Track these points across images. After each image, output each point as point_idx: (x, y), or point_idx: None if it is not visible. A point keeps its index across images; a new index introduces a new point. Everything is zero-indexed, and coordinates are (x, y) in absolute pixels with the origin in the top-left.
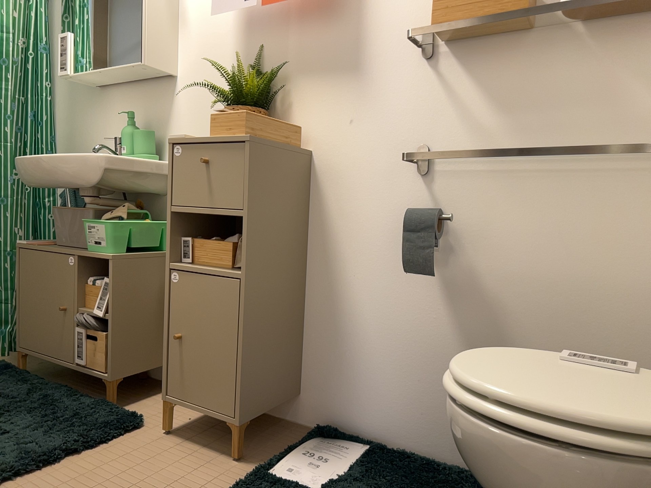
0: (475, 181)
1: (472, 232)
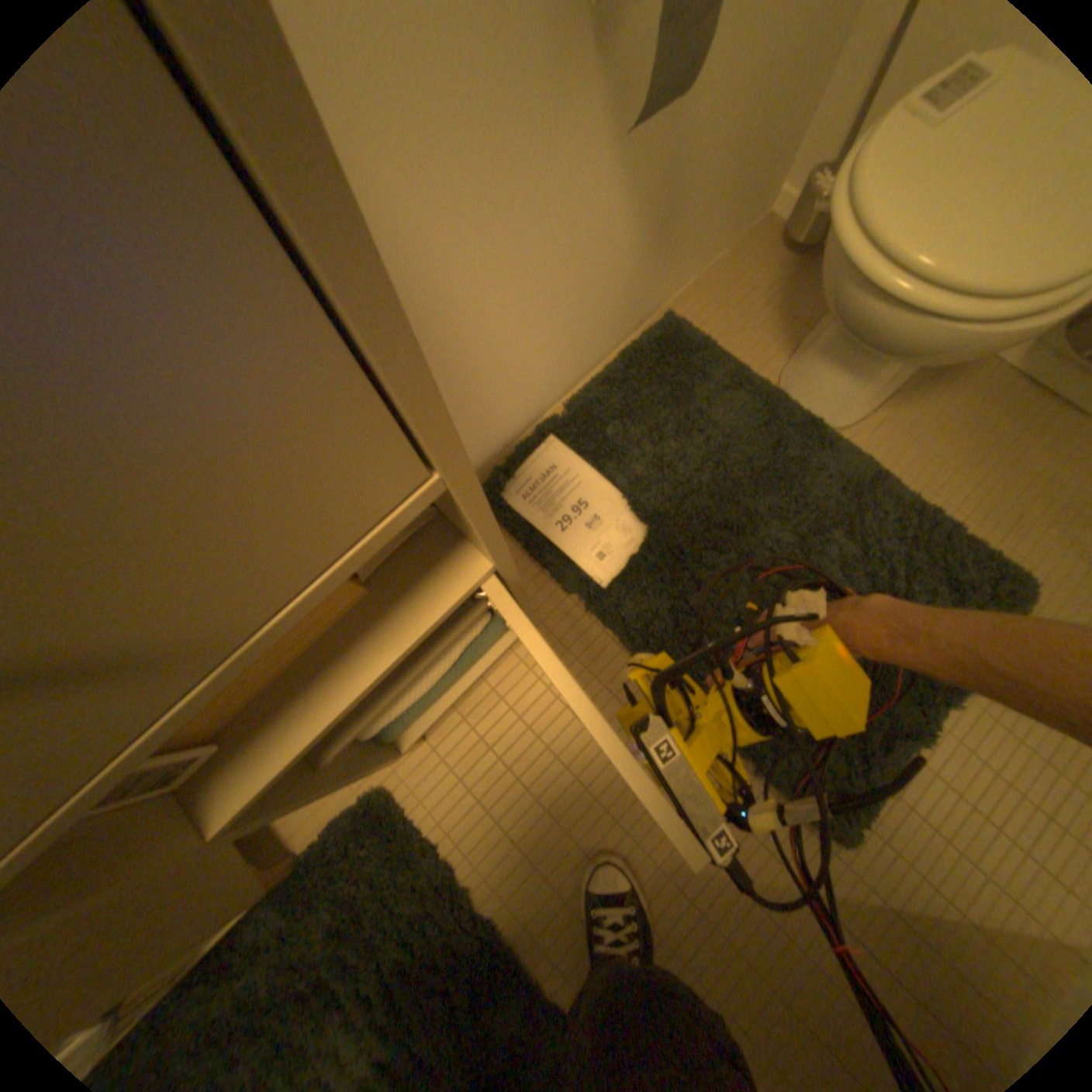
0: None
1: None
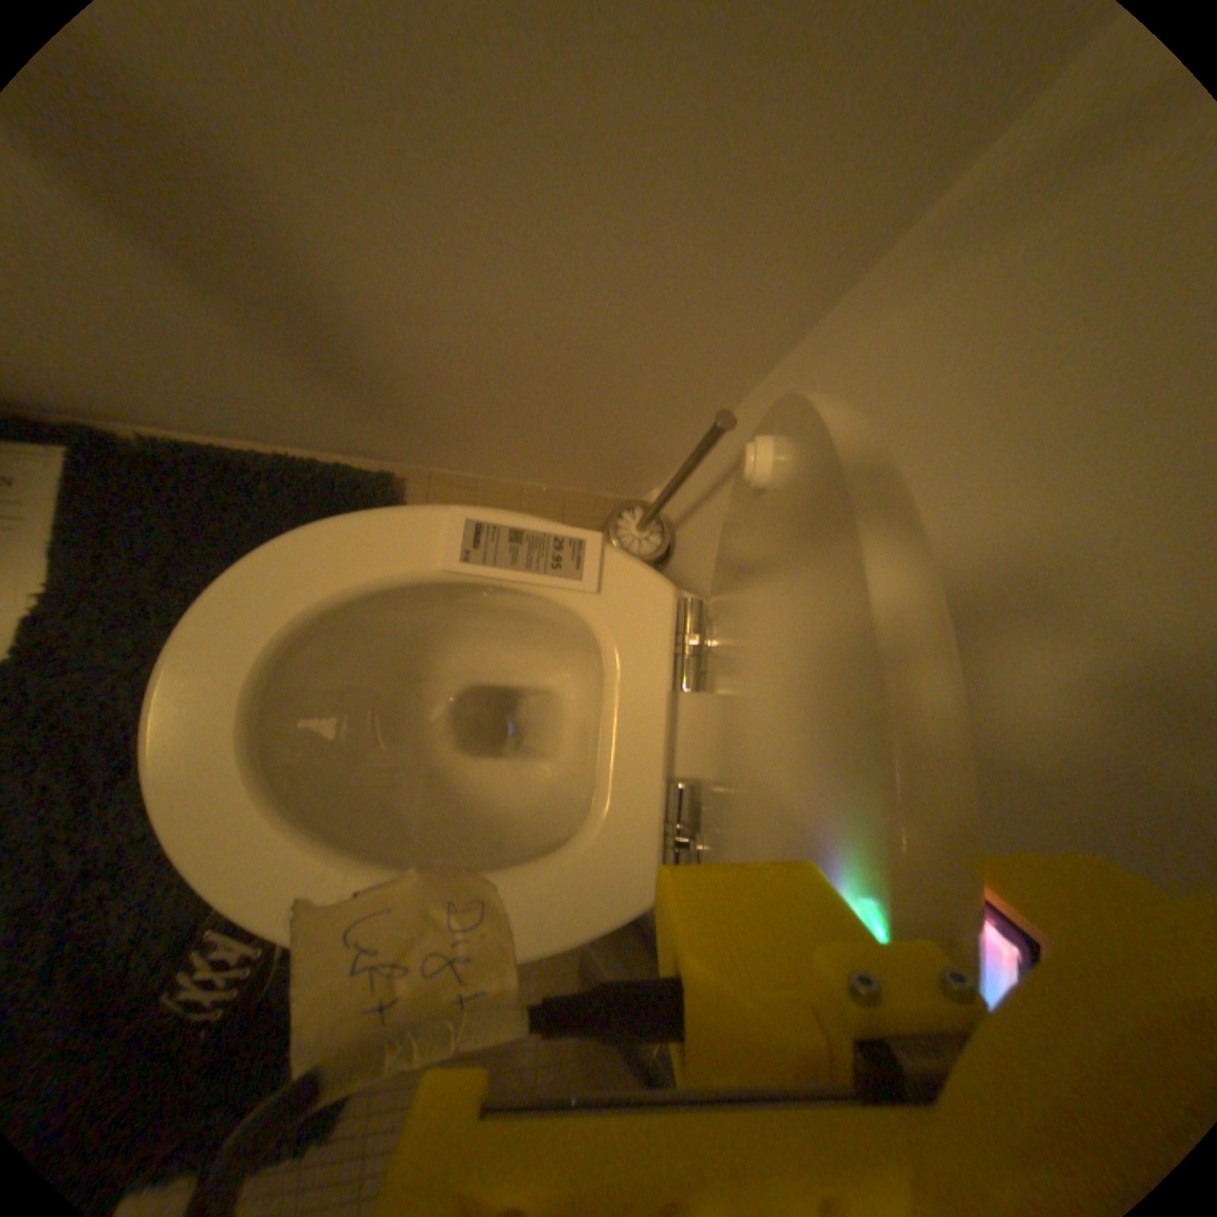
0: None
1: None
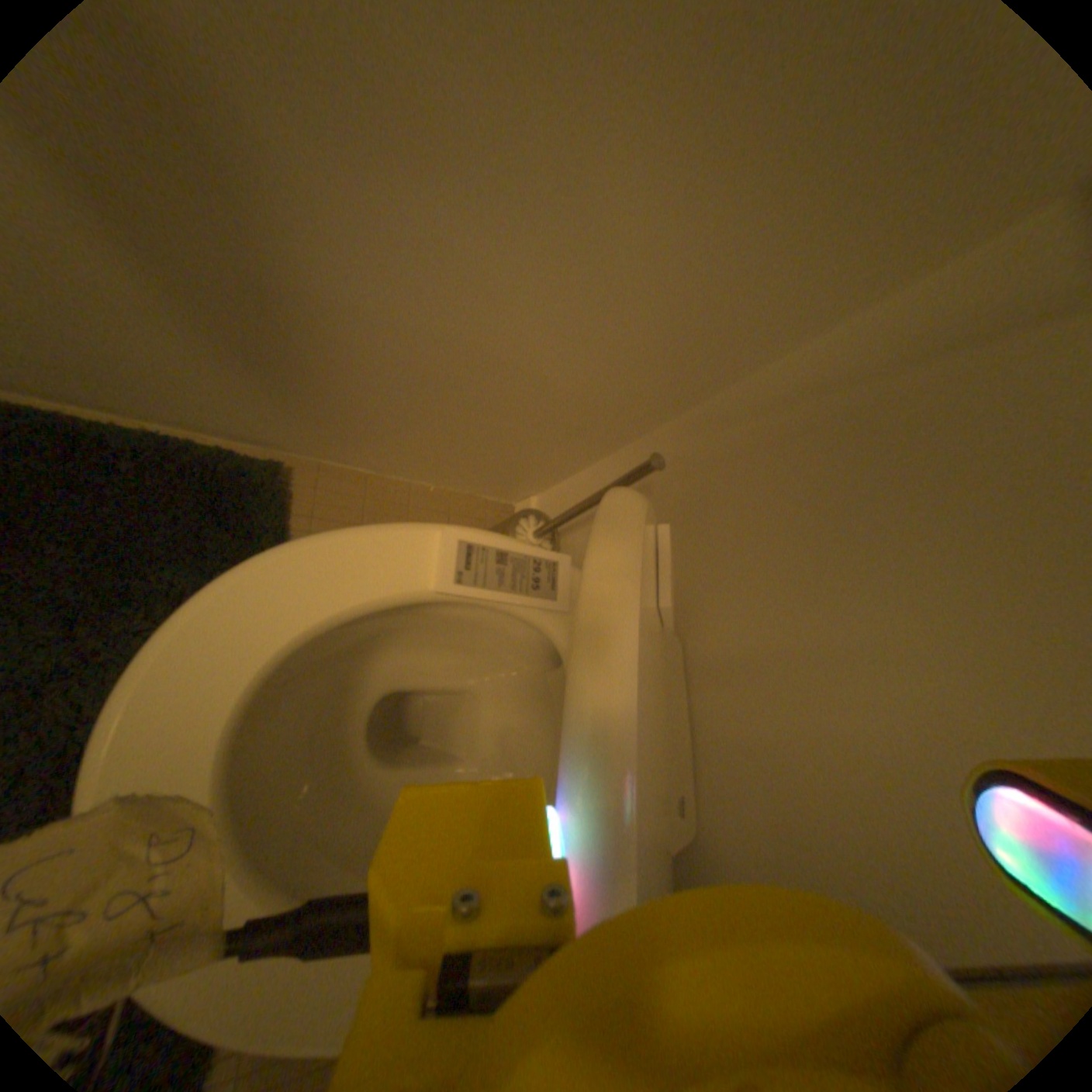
0: None
1: None
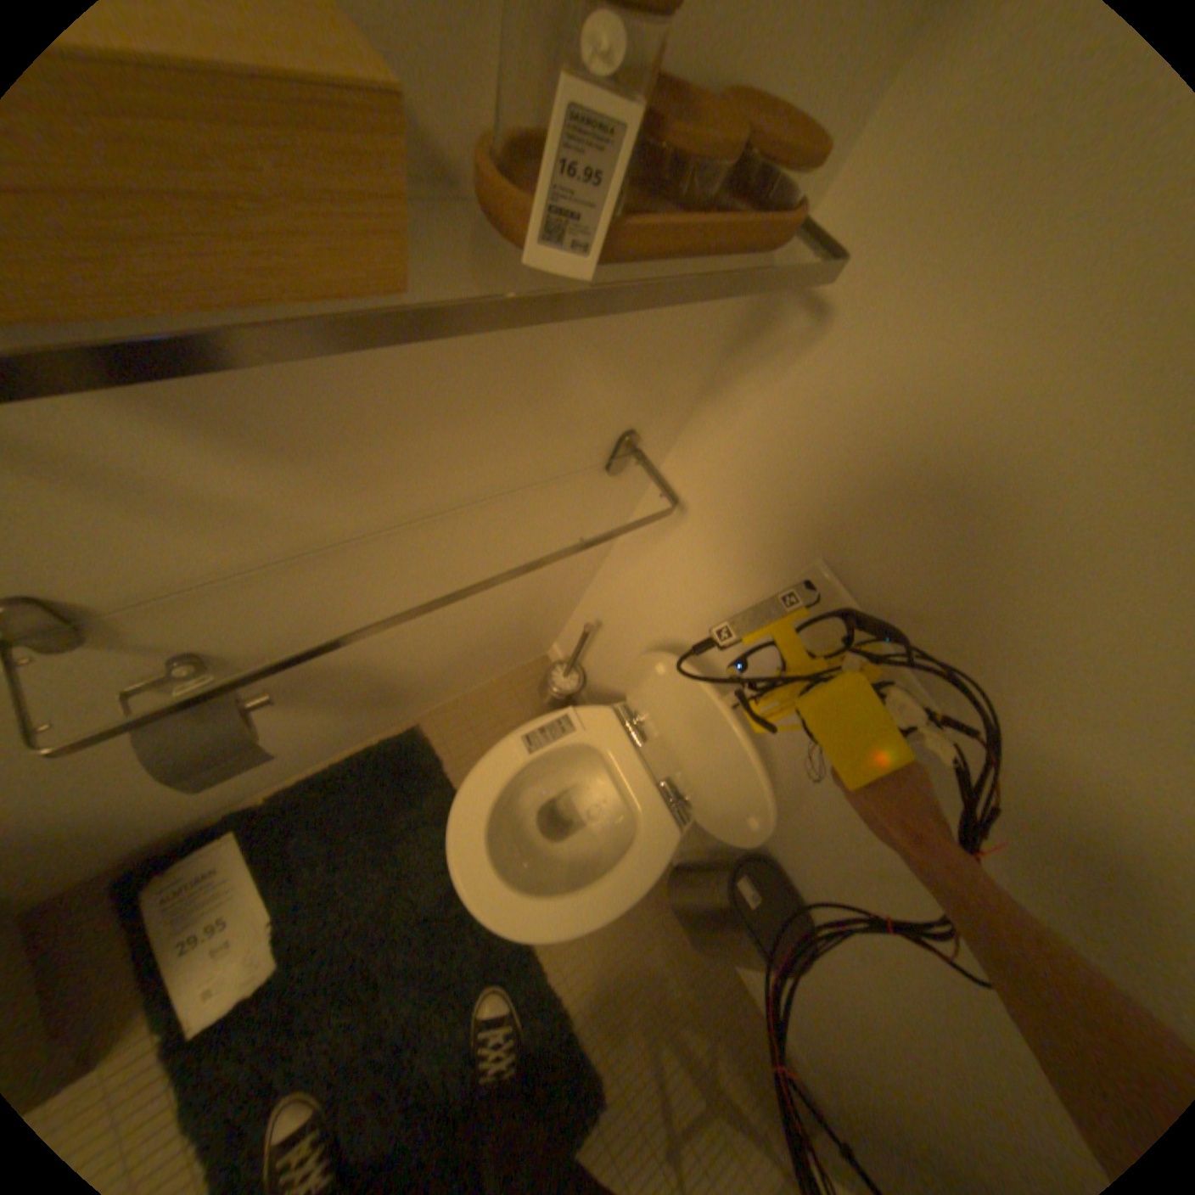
0: (267, 586)
1: (292, 639)
